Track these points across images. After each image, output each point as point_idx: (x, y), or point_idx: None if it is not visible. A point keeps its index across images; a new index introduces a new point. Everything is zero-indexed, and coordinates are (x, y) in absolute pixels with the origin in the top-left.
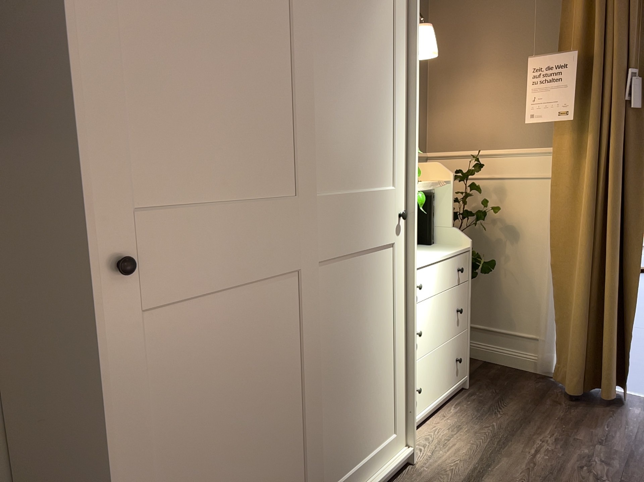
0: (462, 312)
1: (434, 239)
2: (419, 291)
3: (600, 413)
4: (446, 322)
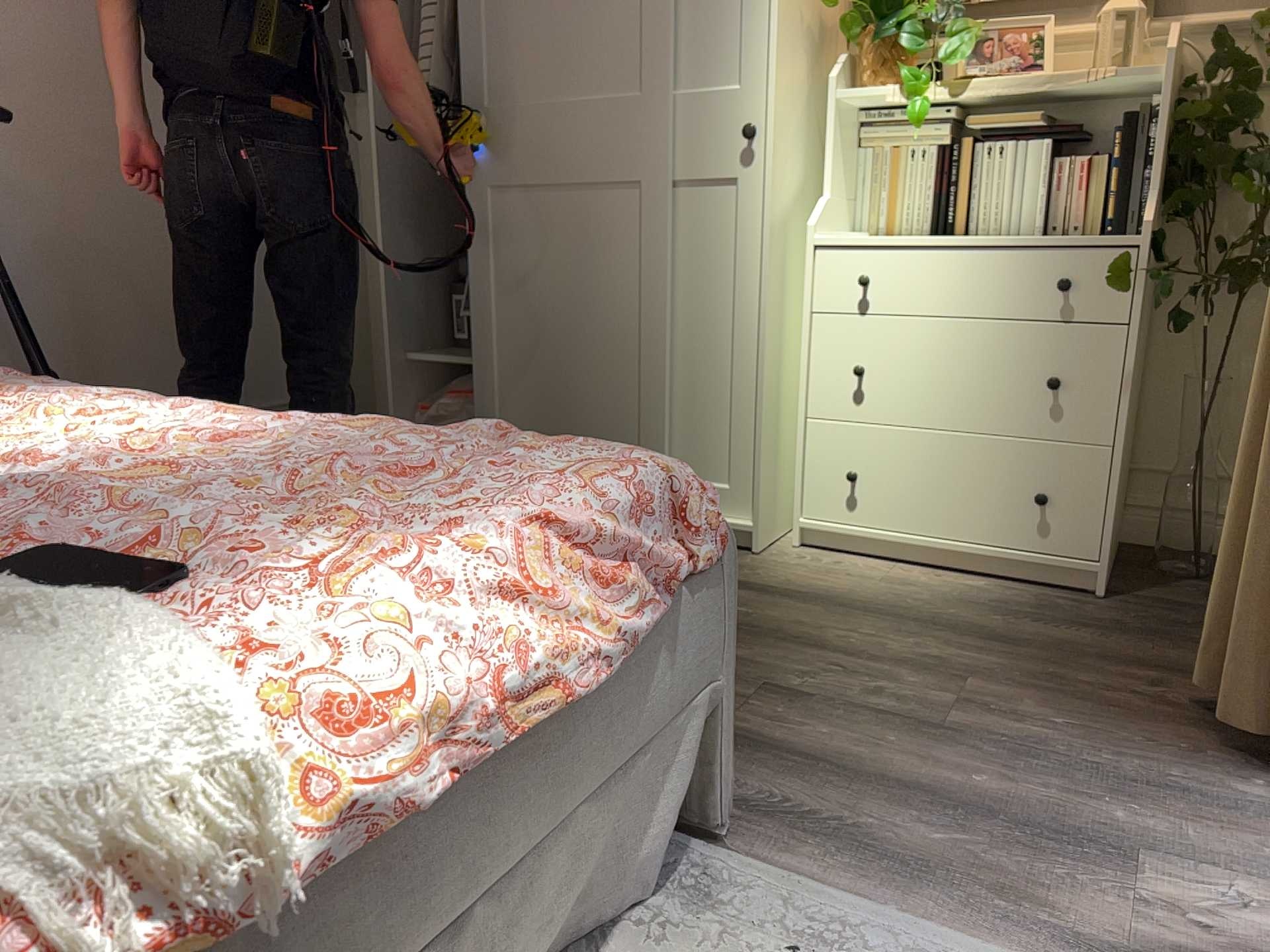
0: (1051, 387)
1: (1142, 224)
2: (874, 293)
3: (1169, 740)
4: (987, 390)
